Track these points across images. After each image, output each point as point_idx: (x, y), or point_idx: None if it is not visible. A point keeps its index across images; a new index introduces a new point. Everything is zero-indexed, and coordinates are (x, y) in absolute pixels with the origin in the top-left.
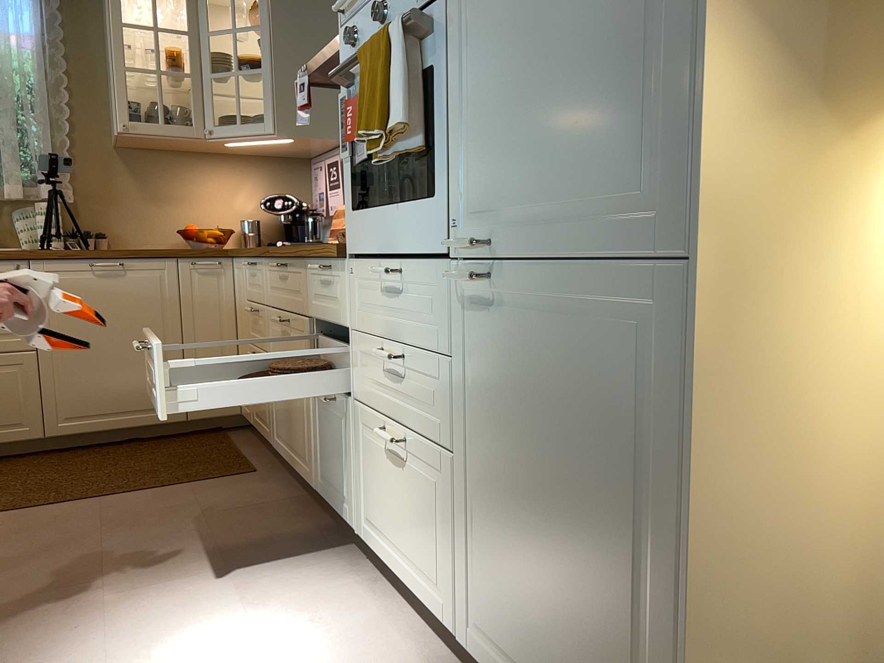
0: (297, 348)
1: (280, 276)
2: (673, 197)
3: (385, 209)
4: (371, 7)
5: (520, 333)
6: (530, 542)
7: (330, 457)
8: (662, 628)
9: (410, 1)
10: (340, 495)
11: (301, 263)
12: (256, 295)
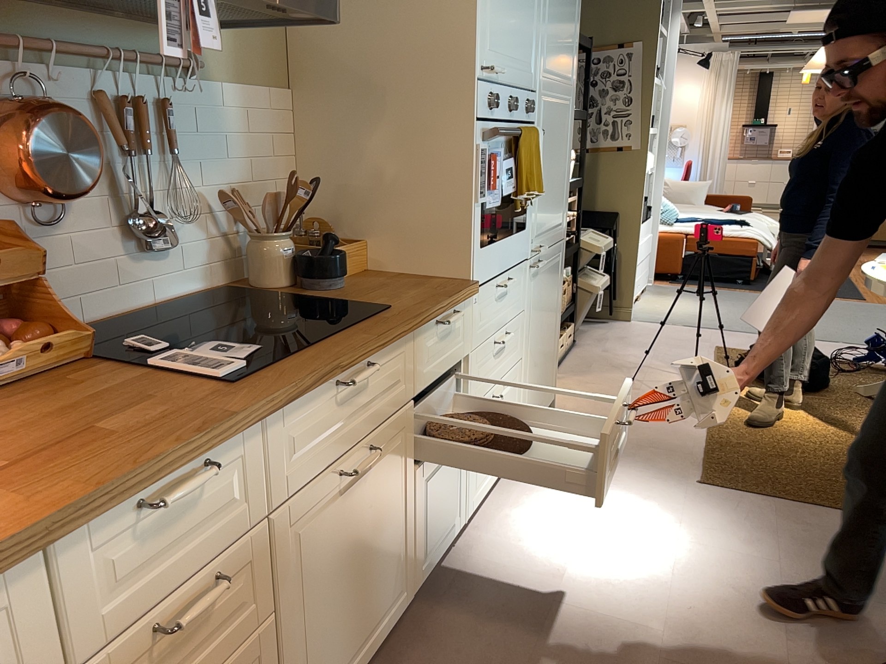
0: (386, 468)
1: (336, 404)
2: (563, 222)
3: (502, 241)
4: (499, 88)
5: (542, 279)
6: (539, 356)
7: (439, 509)
8: (556, 338)
9: (522, 111)
10: (448, 525)
11: (409, 337)
12: (194, 558)
